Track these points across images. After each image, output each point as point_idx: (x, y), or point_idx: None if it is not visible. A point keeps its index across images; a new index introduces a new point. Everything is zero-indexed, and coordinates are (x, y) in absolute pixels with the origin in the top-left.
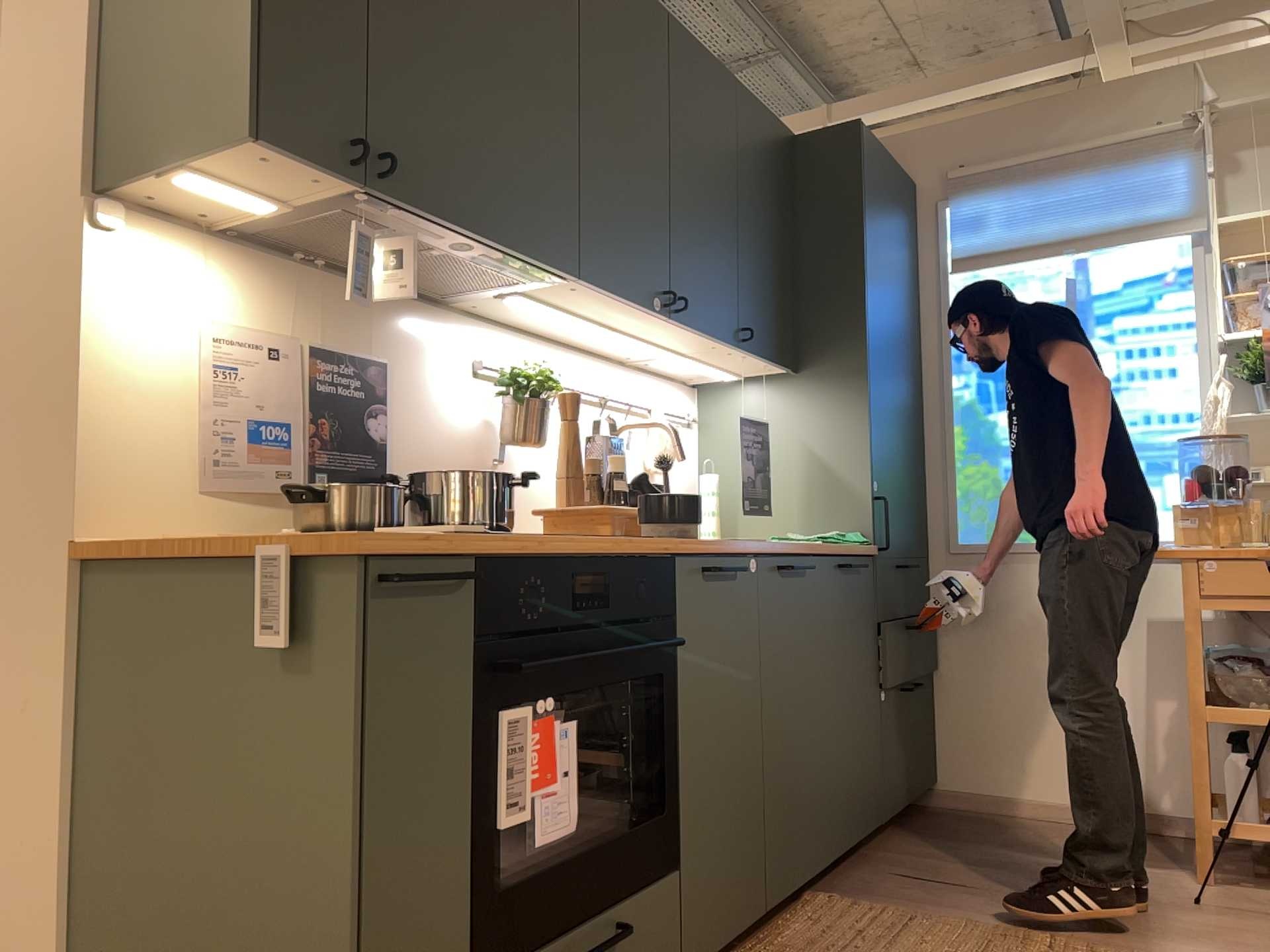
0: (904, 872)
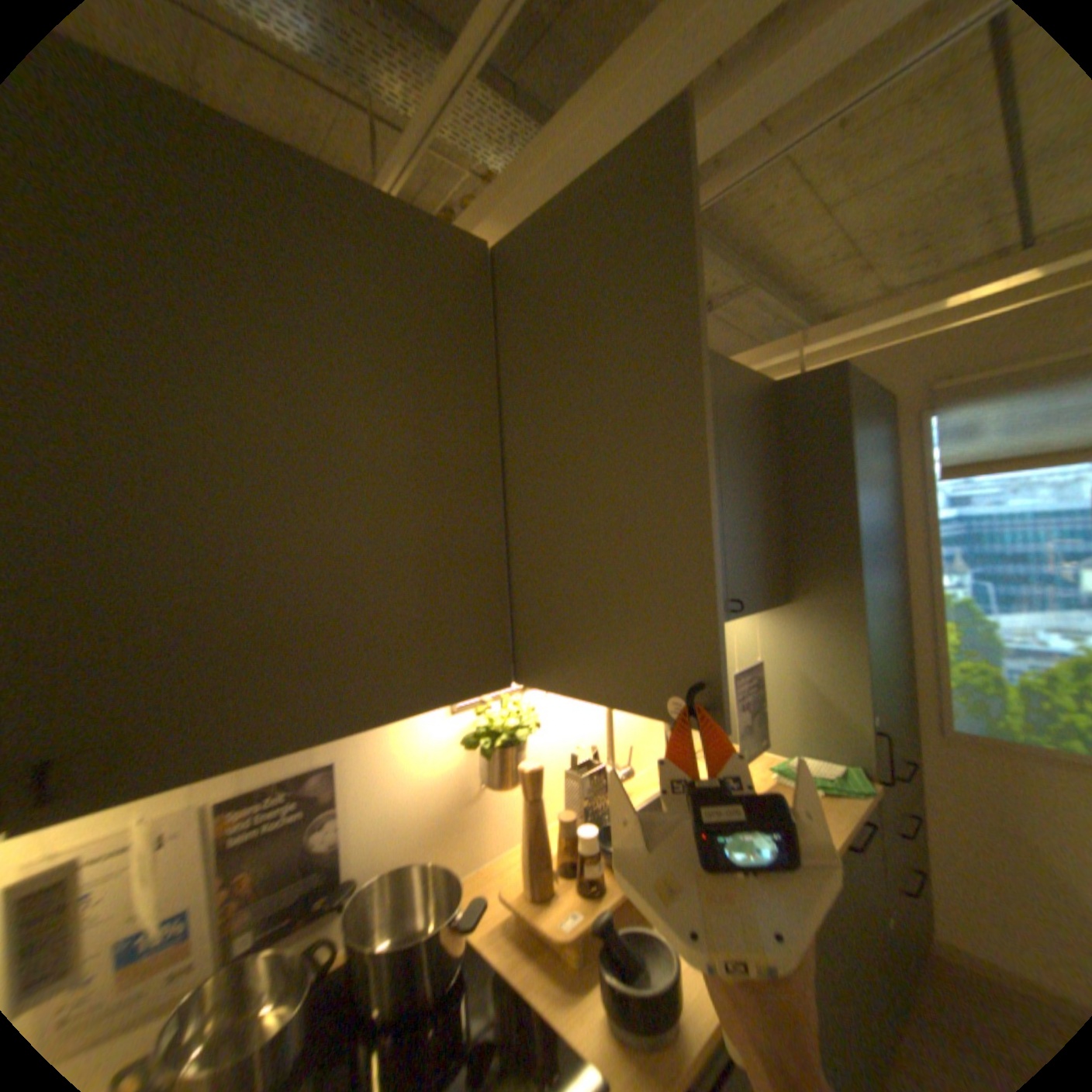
0: None
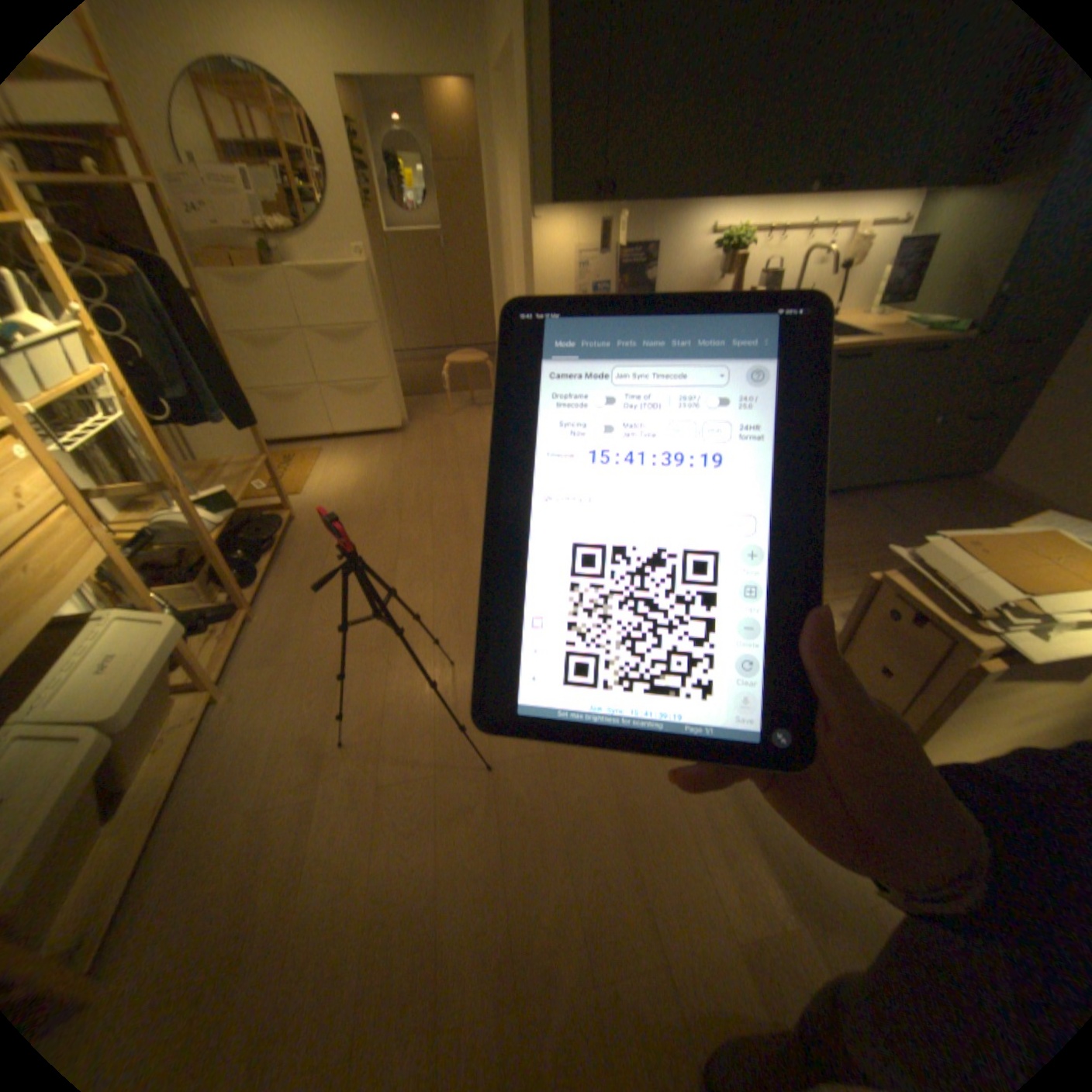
0: (888, 505)
